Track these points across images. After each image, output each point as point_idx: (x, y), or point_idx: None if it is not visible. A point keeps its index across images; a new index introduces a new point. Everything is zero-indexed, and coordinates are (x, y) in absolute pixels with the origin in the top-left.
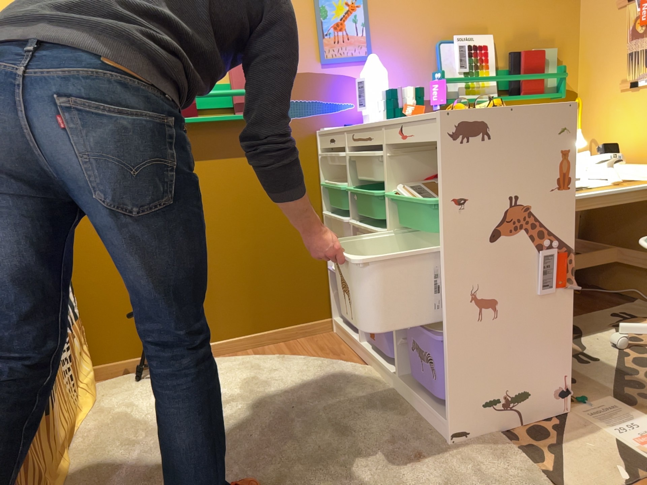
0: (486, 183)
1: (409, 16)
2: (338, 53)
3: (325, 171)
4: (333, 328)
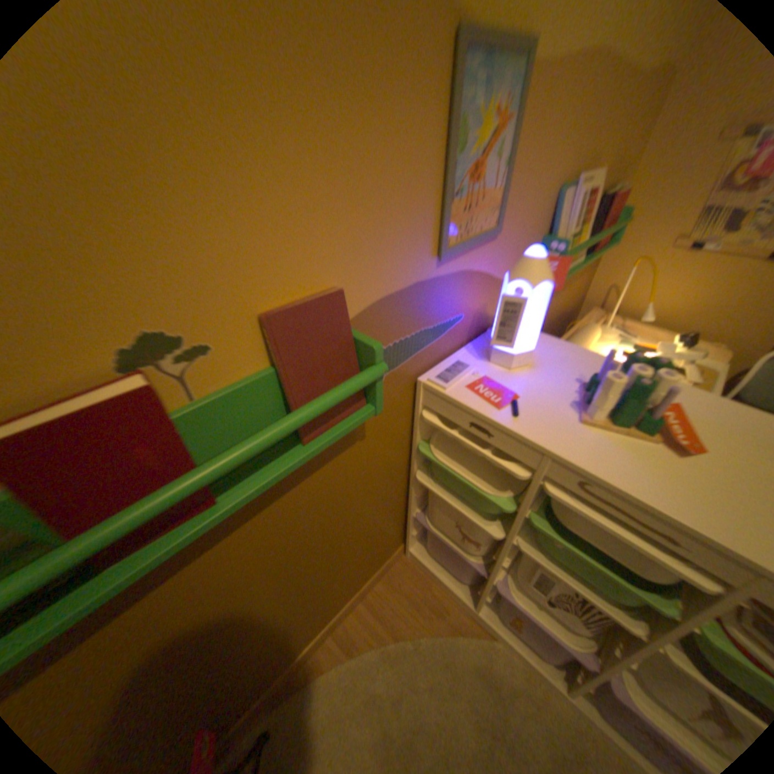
0: None
1: (557, 134)
2: (466, 229)
3: (423, 428)
4: (404, 552)
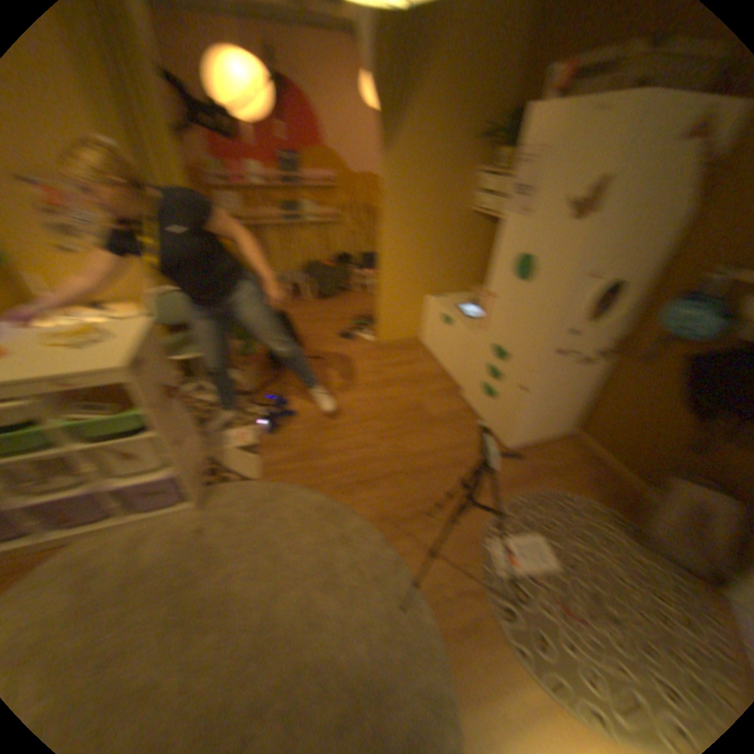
0: (146, 387)
1: None
2: None
3: None
4: None
